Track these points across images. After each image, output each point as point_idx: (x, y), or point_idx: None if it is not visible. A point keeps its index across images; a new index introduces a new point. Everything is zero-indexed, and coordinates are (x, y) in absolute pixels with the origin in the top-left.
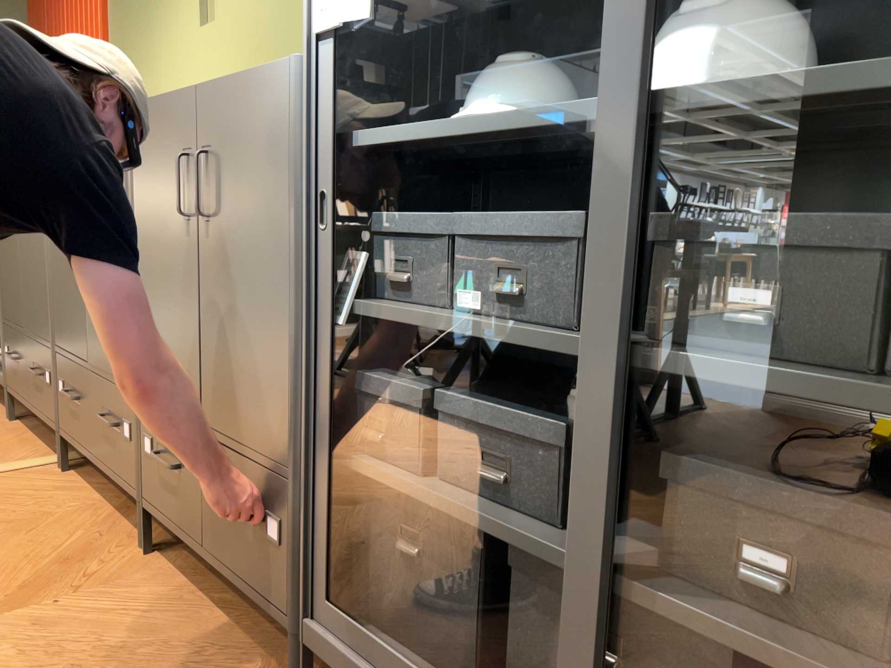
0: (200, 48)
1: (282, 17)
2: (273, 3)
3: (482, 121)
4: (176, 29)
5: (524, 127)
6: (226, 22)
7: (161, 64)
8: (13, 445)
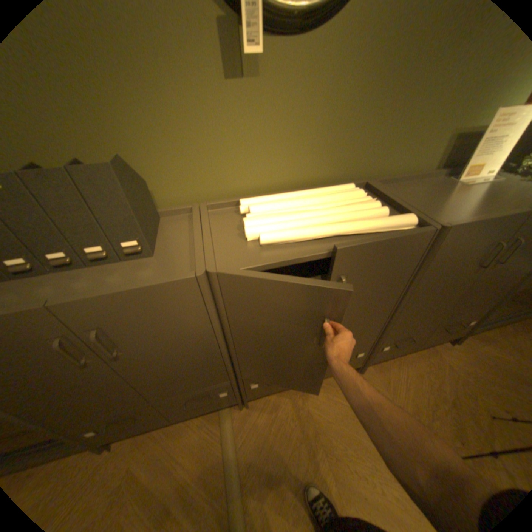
0: (226, 103)
1: (372, 92)
2: (363, 76)
3: None
4: (154, 67)
5: None
6: (283, 81)
7: (114, 110)
8: (174, 442)
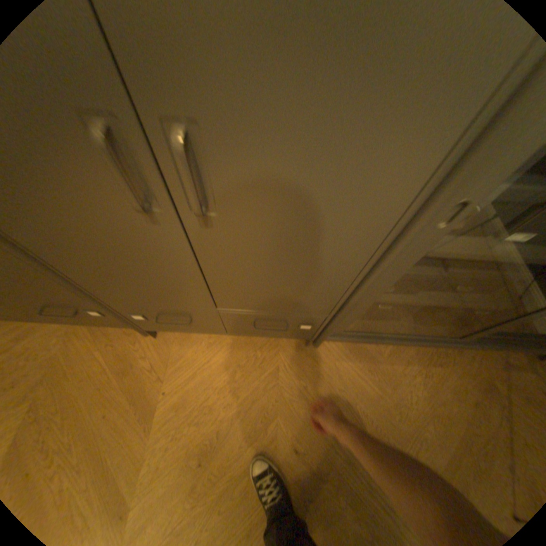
0: None
1: None
2: None
3: None
4: None
5: None
6: None
7: None
8: None
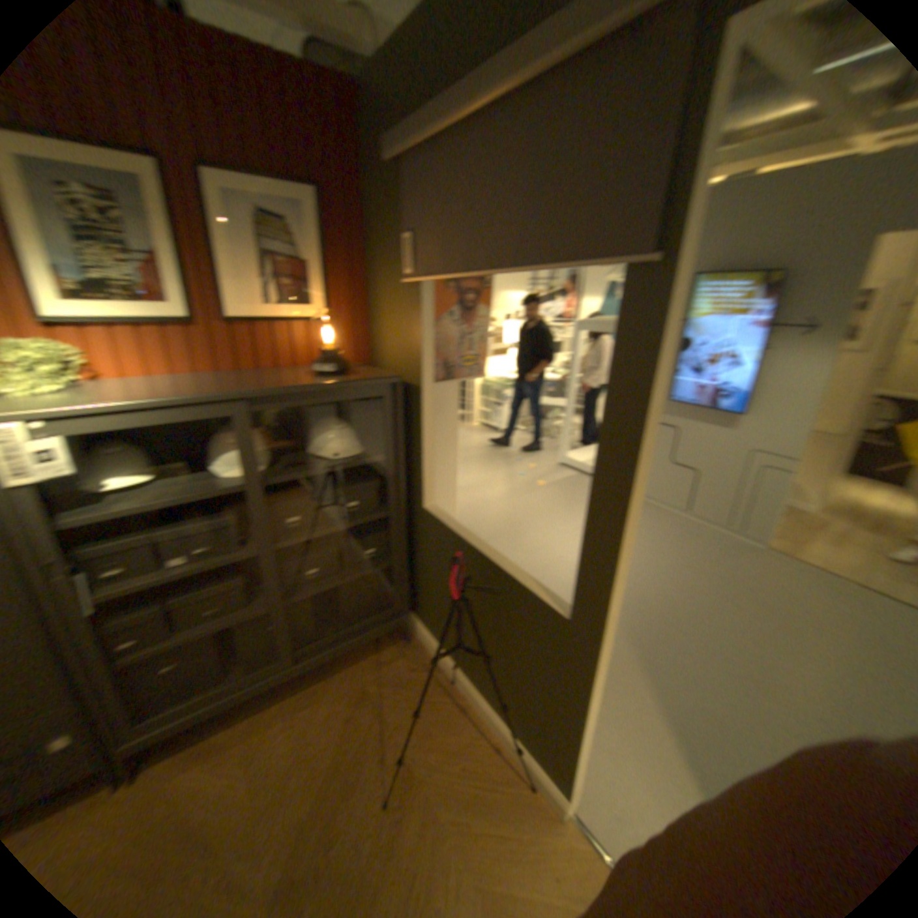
0: None
1: None
2: None
3: (167, 505)
4: None
5: (192, 503)
6: None
7: None
8: None
